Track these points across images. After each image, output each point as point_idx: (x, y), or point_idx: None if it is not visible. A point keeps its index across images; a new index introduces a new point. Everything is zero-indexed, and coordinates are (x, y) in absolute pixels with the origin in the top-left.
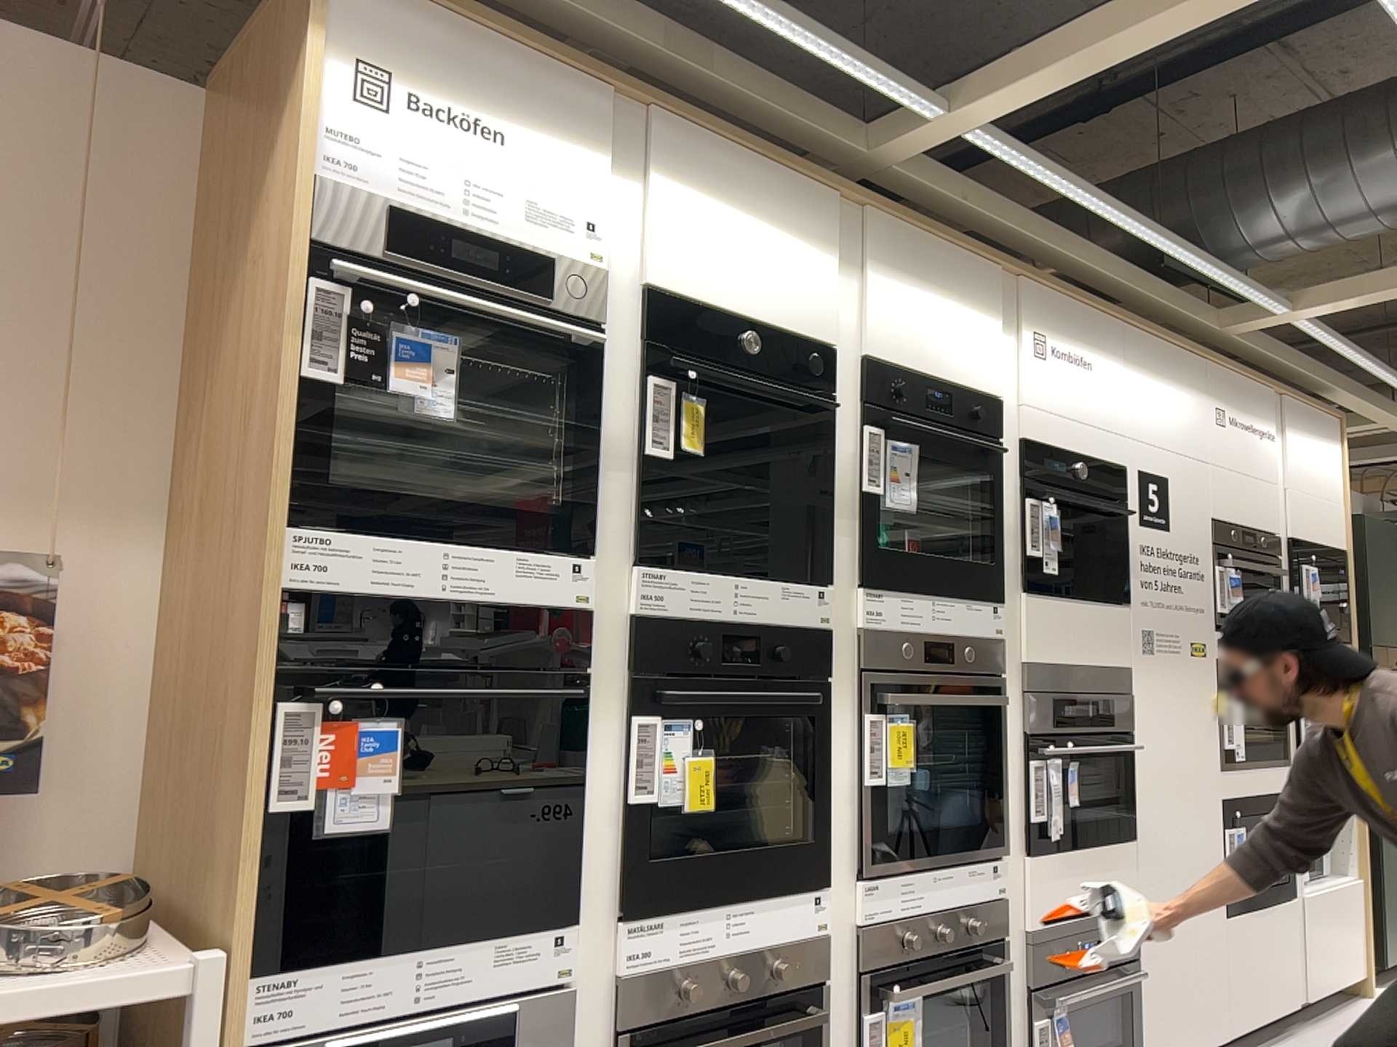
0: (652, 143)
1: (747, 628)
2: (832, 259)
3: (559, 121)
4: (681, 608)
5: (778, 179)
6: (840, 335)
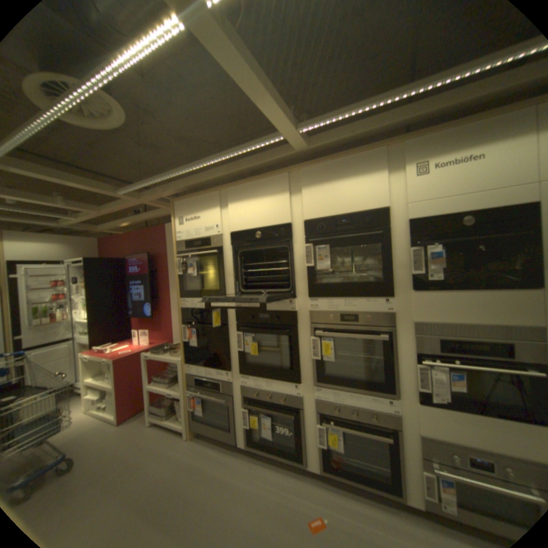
0: (227, 193)
1: (265, 314)
2: (290, 190)
3: (205, 204)
4: (245, 309)
5: (263, 178)
6: (297, 214)
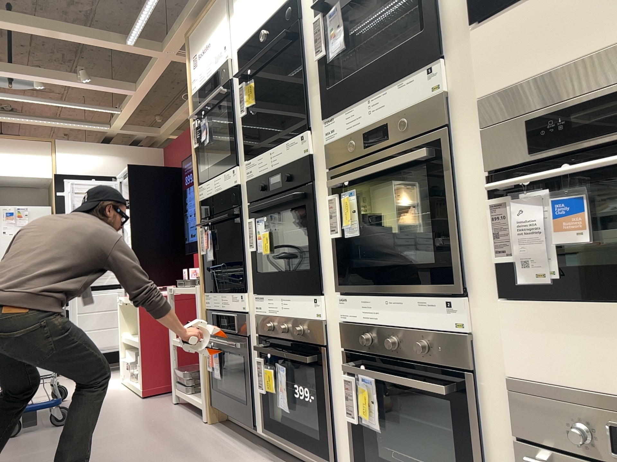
0: None
1: (275, 172)
2: None
3: (214, 19)
4: (255, 173)
5: None
6: None
